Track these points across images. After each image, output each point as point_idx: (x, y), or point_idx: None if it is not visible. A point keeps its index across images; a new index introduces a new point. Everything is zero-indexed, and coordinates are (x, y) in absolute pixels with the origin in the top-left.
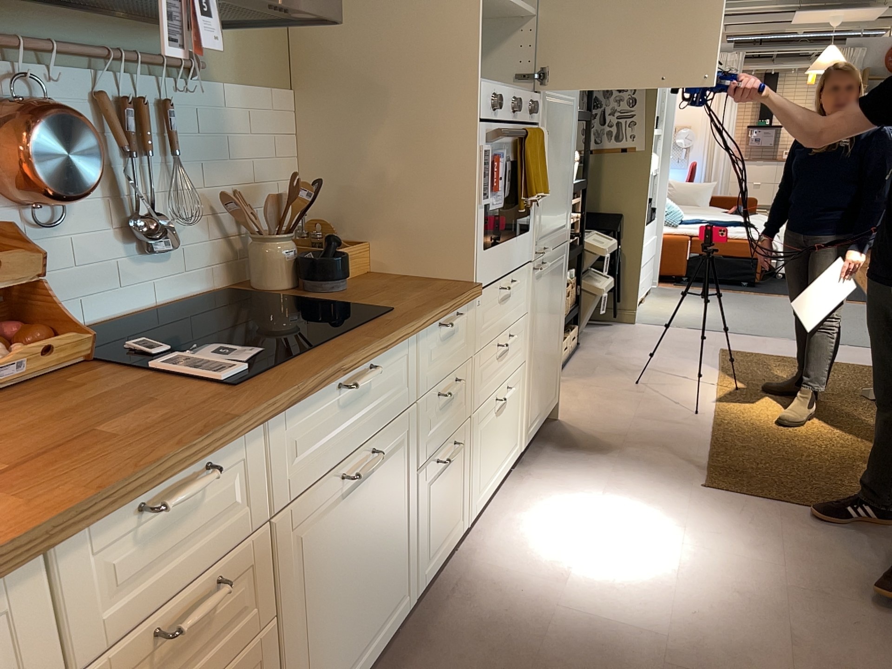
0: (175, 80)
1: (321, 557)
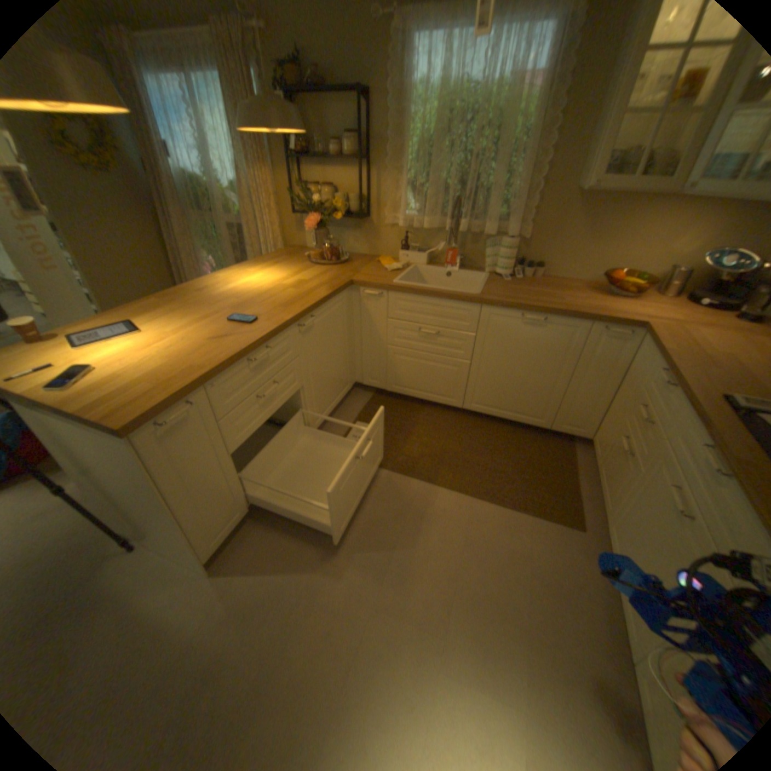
0: None
1: (656, 495)
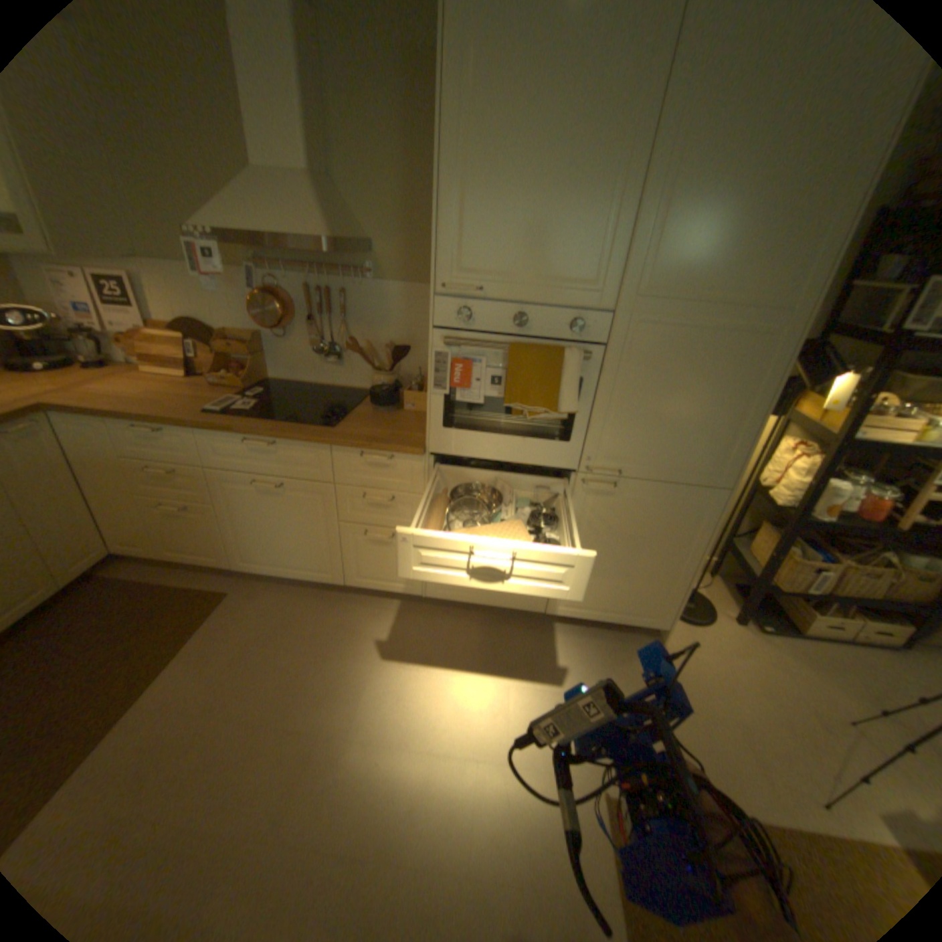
0: (350, 277)
1: (240, 505)
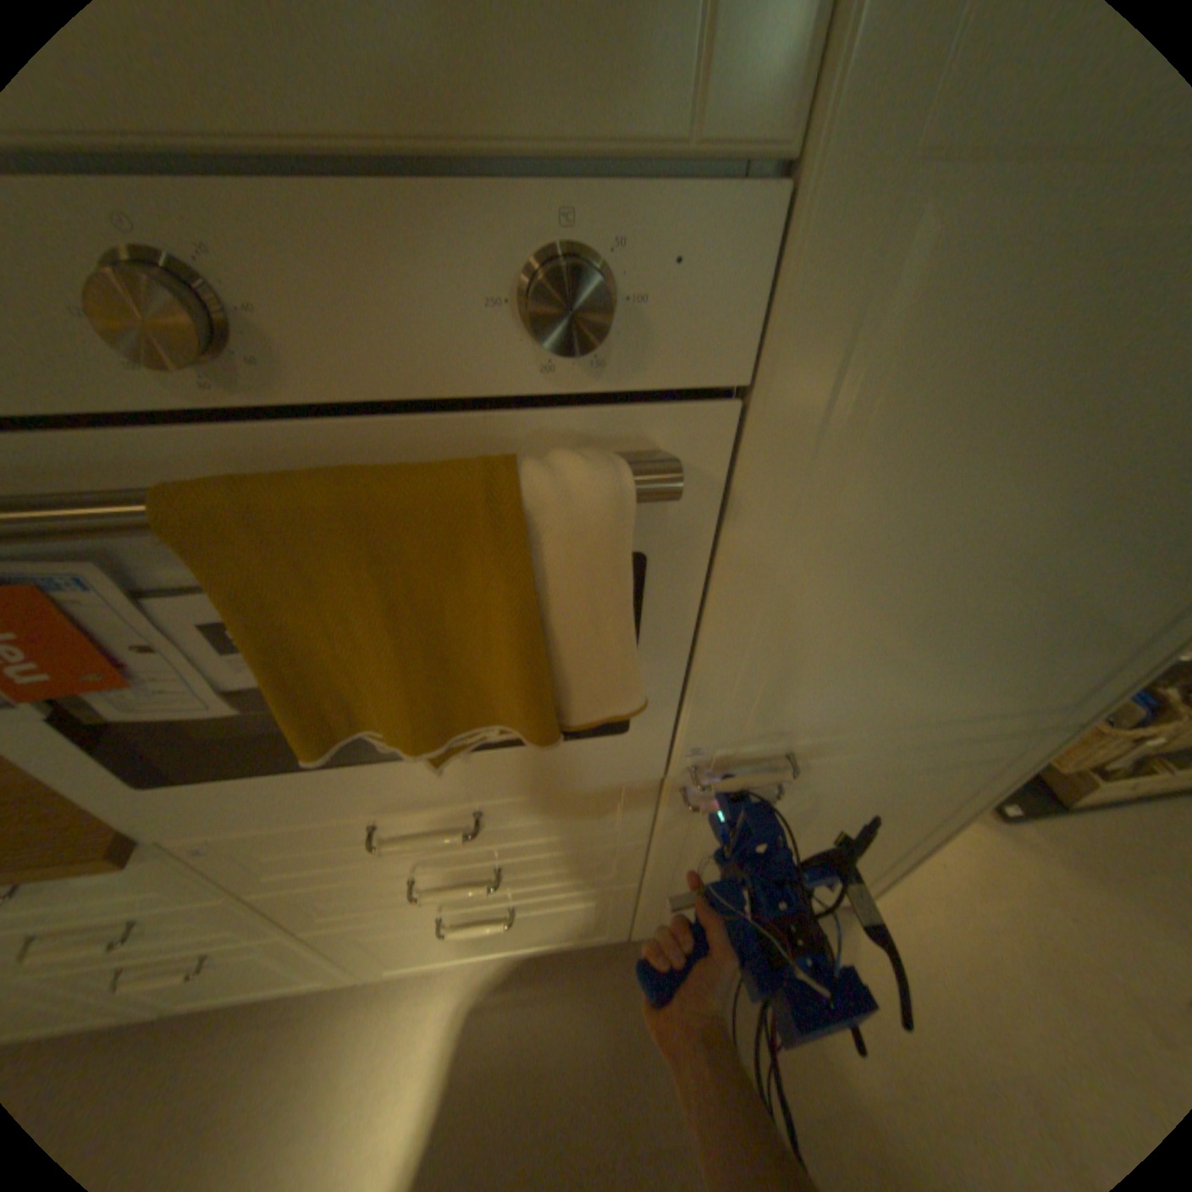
0: None
1: None
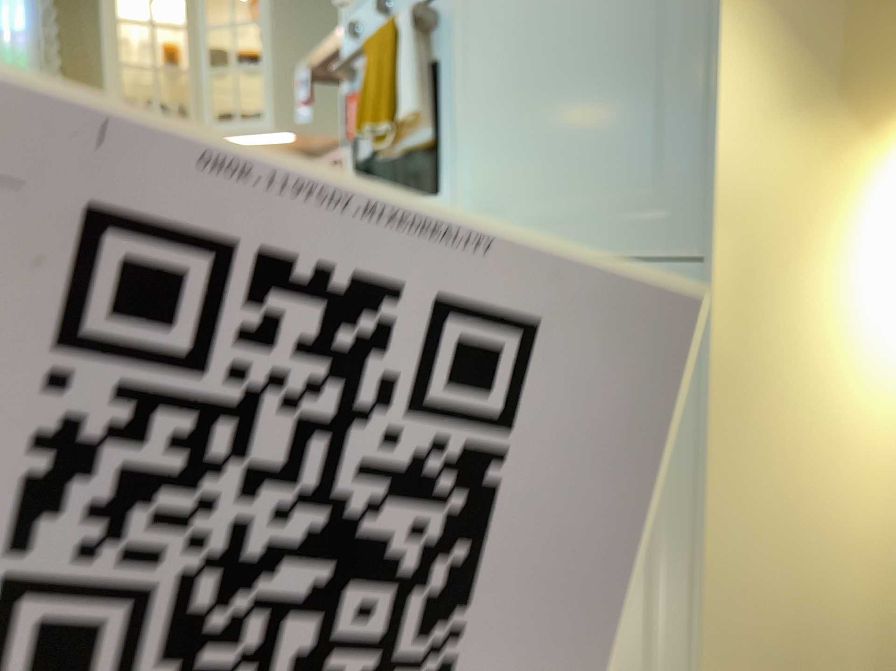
0: None
1: None
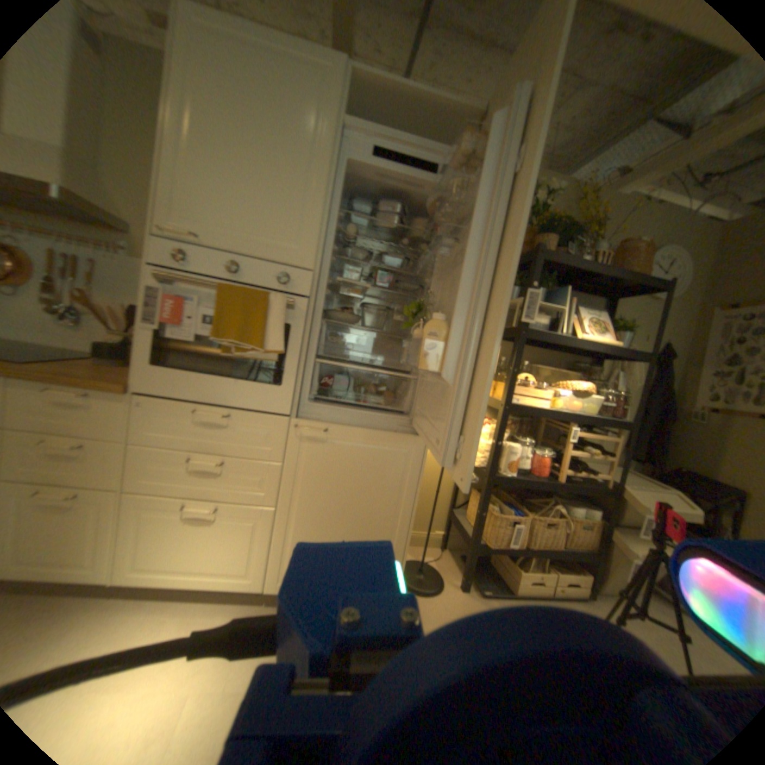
0: (100, 251)
1: None
